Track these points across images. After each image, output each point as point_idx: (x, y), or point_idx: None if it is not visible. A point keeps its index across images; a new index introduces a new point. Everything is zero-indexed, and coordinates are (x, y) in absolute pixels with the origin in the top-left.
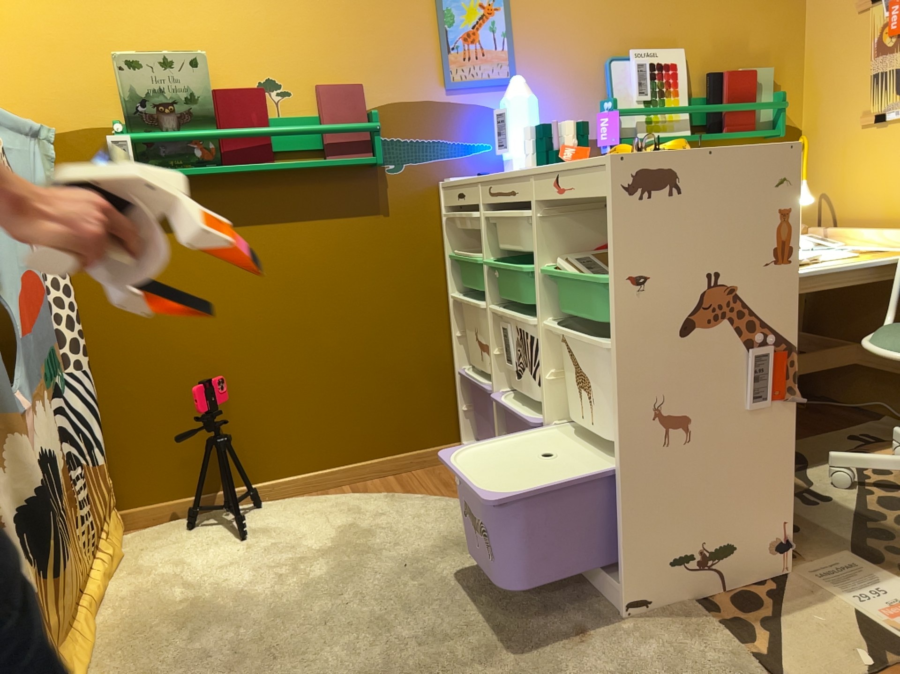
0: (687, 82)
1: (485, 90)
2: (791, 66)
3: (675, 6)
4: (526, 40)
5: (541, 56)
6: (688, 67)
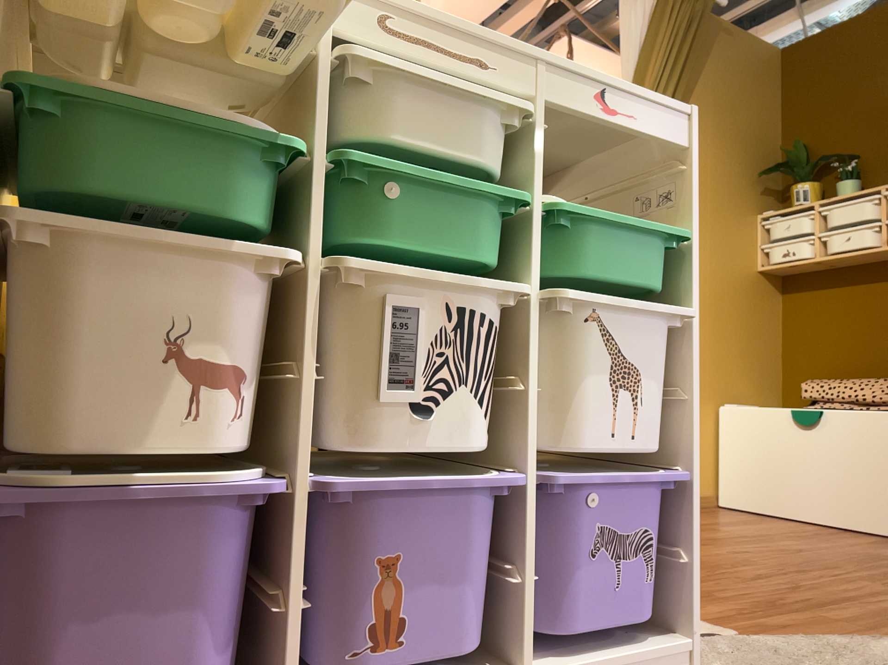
0: None
1: None
2: None
3: None
4: None
5: None
6: None
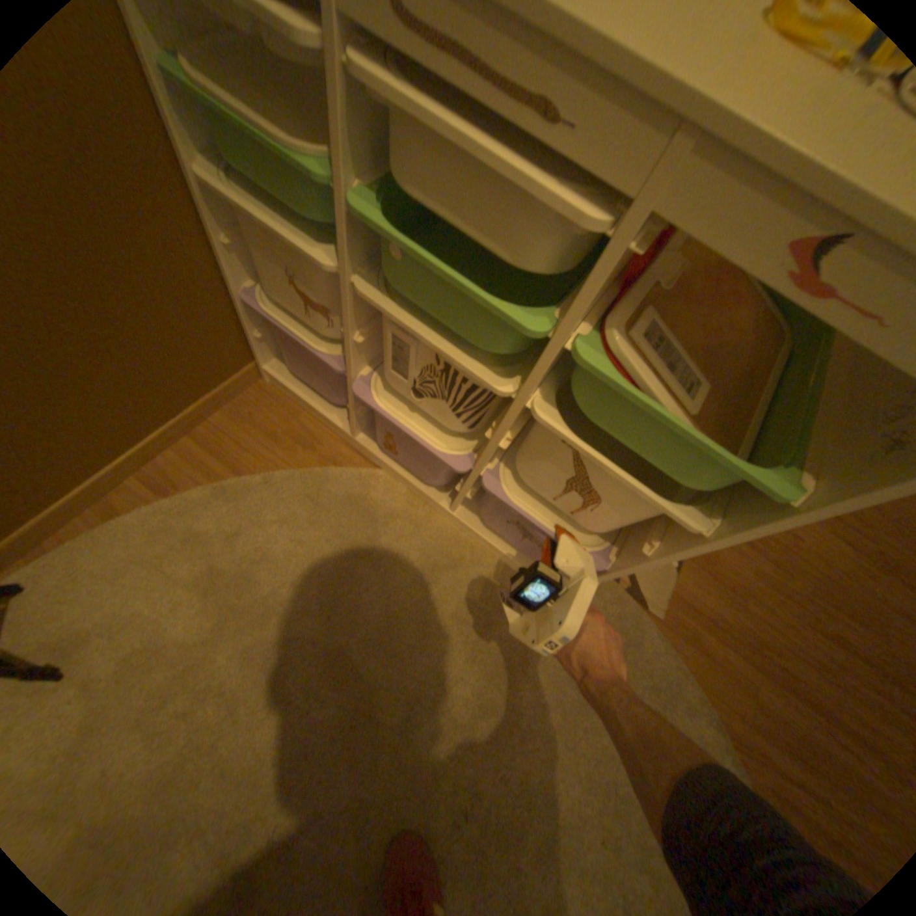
0: None
1: None
2: None
3: None
4: None
5: None
6: None
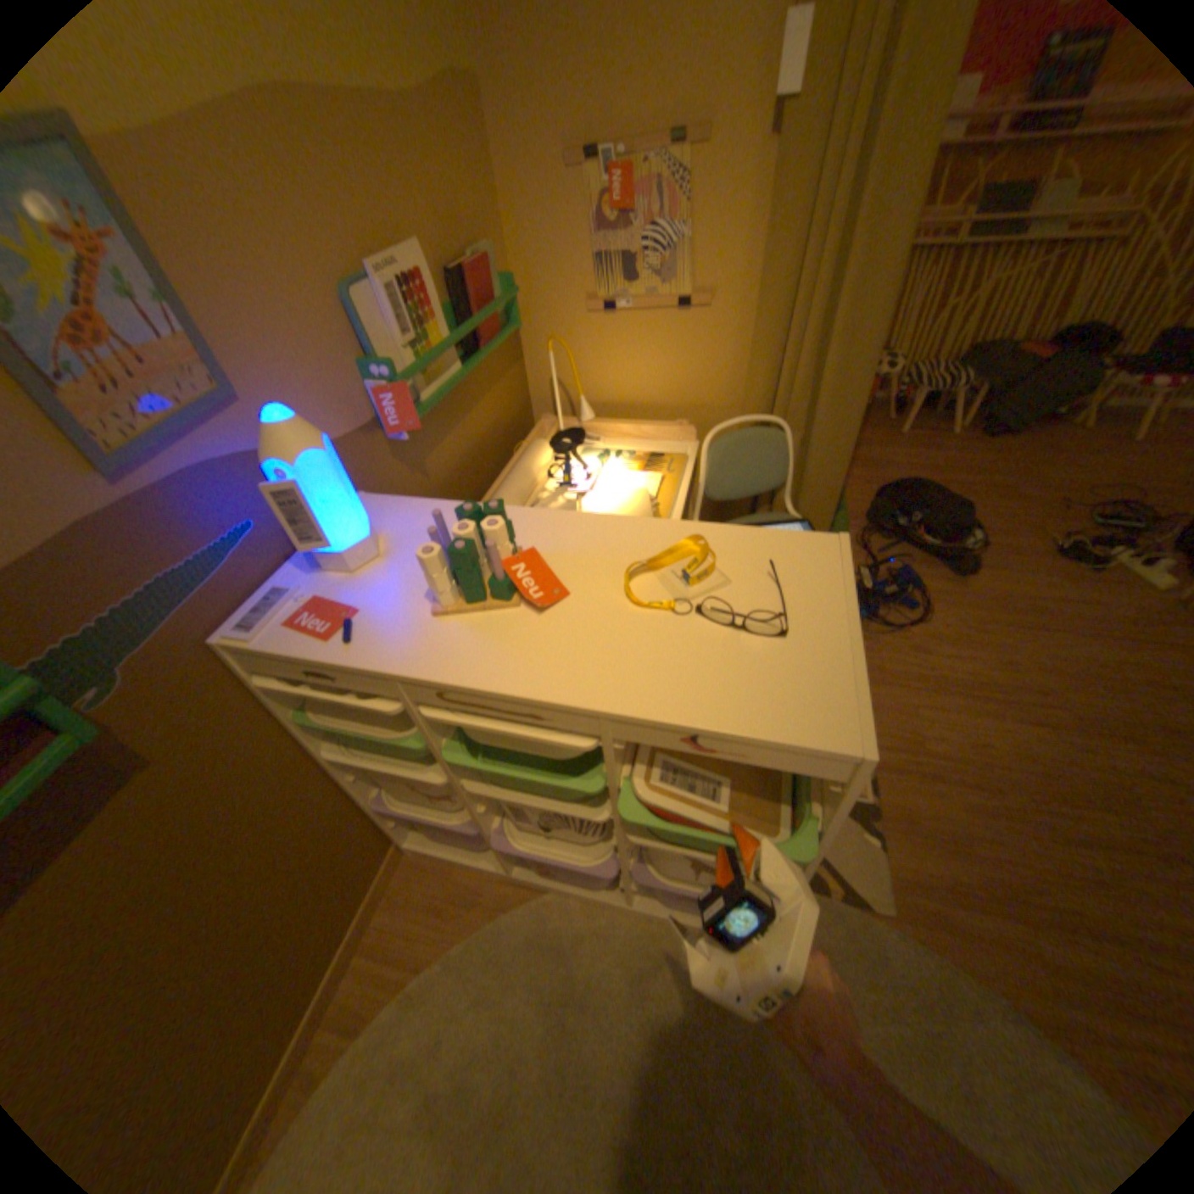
0: (437, 291)
1: (187, 431)
2: (495, 226)
3: (381, 157)
4: (203, 287)
5: (246, 313)
6: (428, 265)
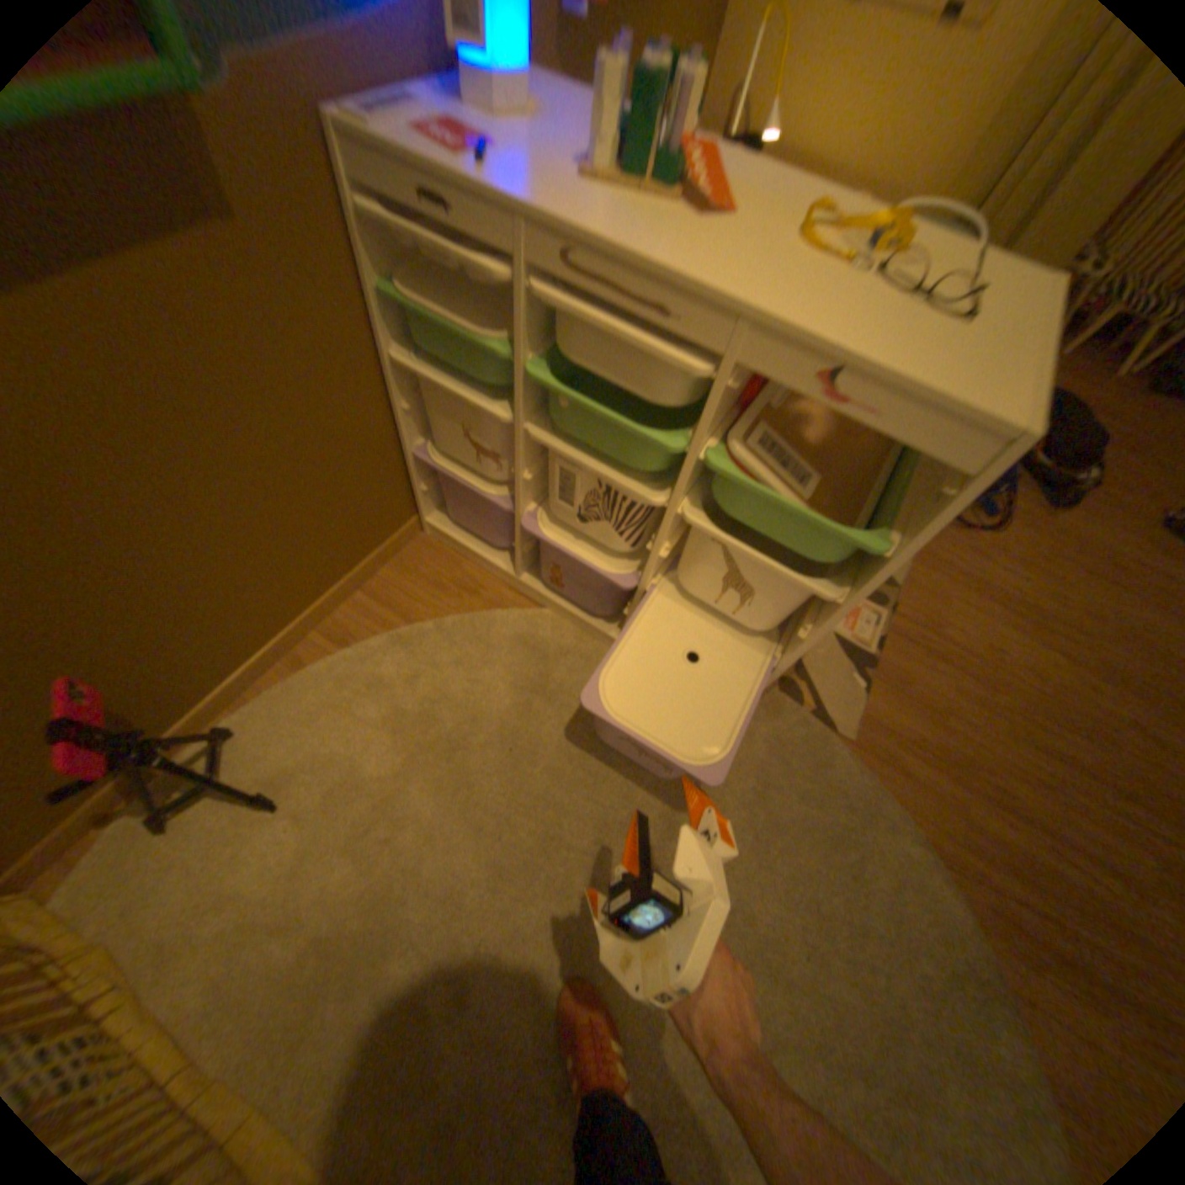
0: None
1: None
2: None
3: None
4: None
5: None
6: None
